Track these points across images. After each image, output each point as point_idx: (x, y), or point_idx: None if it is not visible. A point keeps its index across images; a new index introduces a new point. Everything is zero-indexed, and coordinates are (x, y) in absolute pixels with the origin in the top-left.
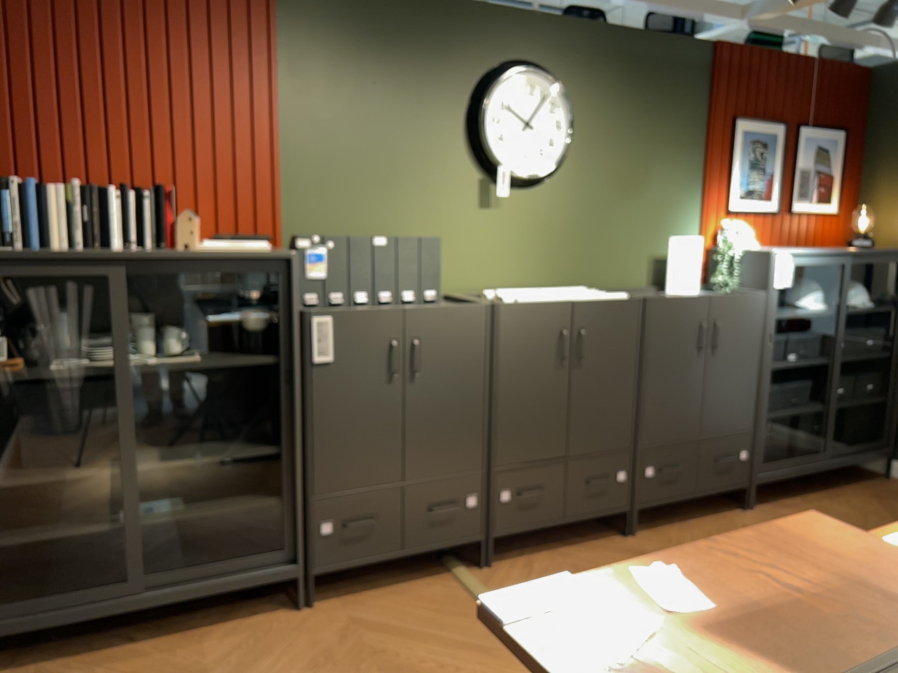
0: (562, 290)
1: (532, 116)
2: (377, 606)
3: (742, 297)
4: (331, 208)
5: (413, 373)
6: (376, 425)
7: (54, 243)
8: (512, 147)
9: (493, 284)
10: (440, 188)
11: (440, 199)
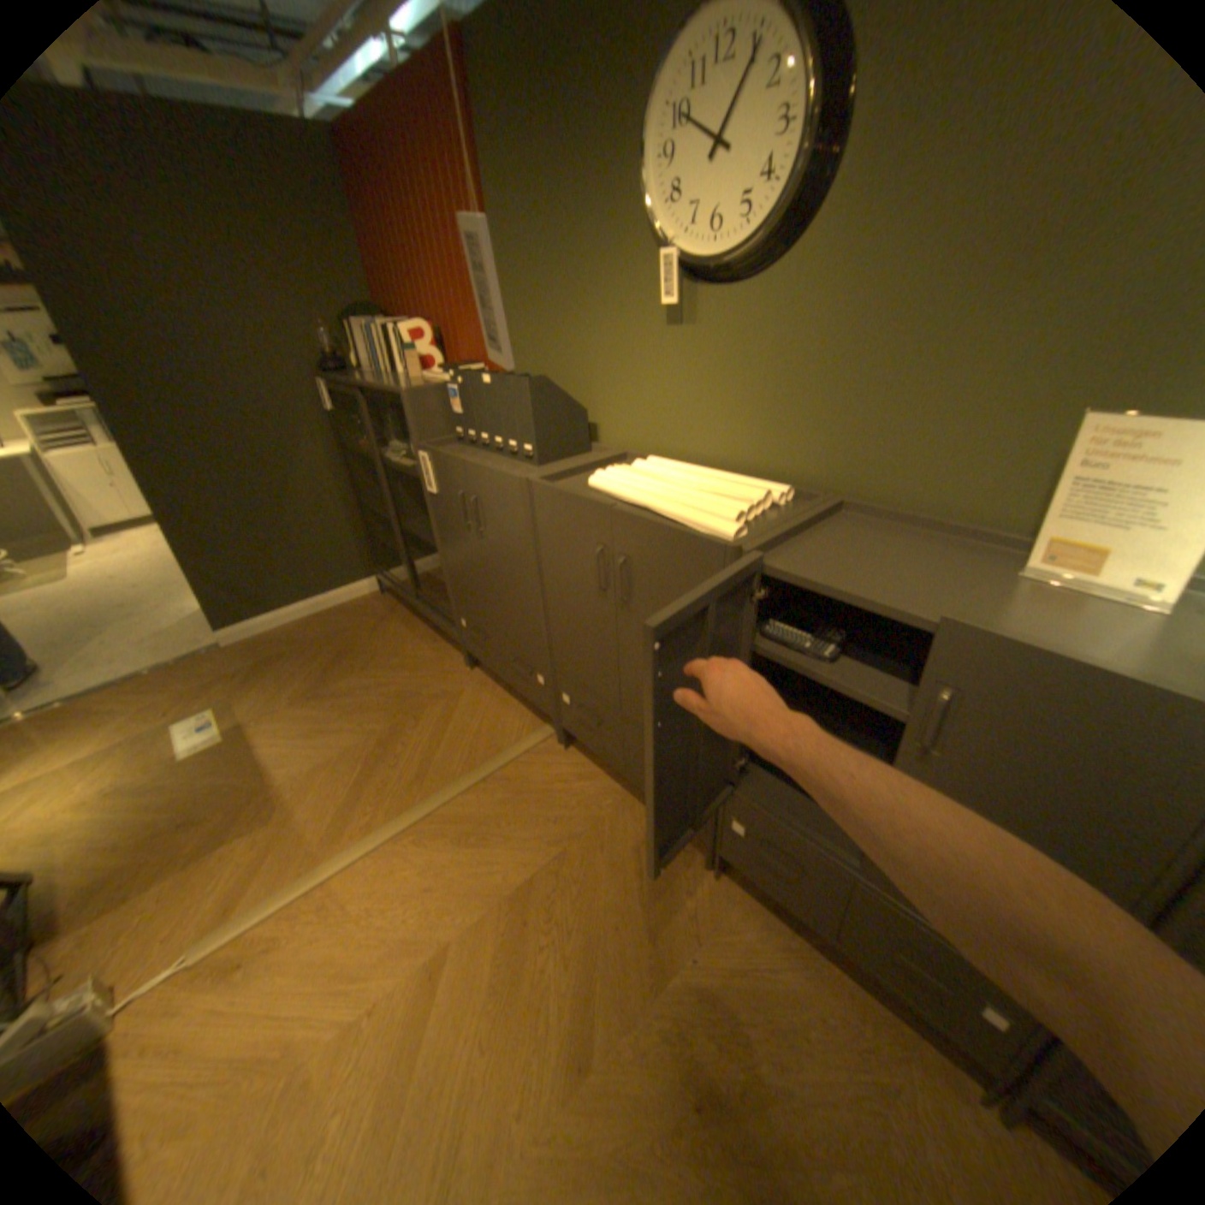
0: (718, 484)
1: (729, 115)
2: (481, 699)
3: (1093, 677)
4: (531, 331)
5: (481, 529)
6: (471, 564)
7: (381, 367)
8: (693, 203)
9: (685, 449)
10: (618, 297)
11: (619, 315)
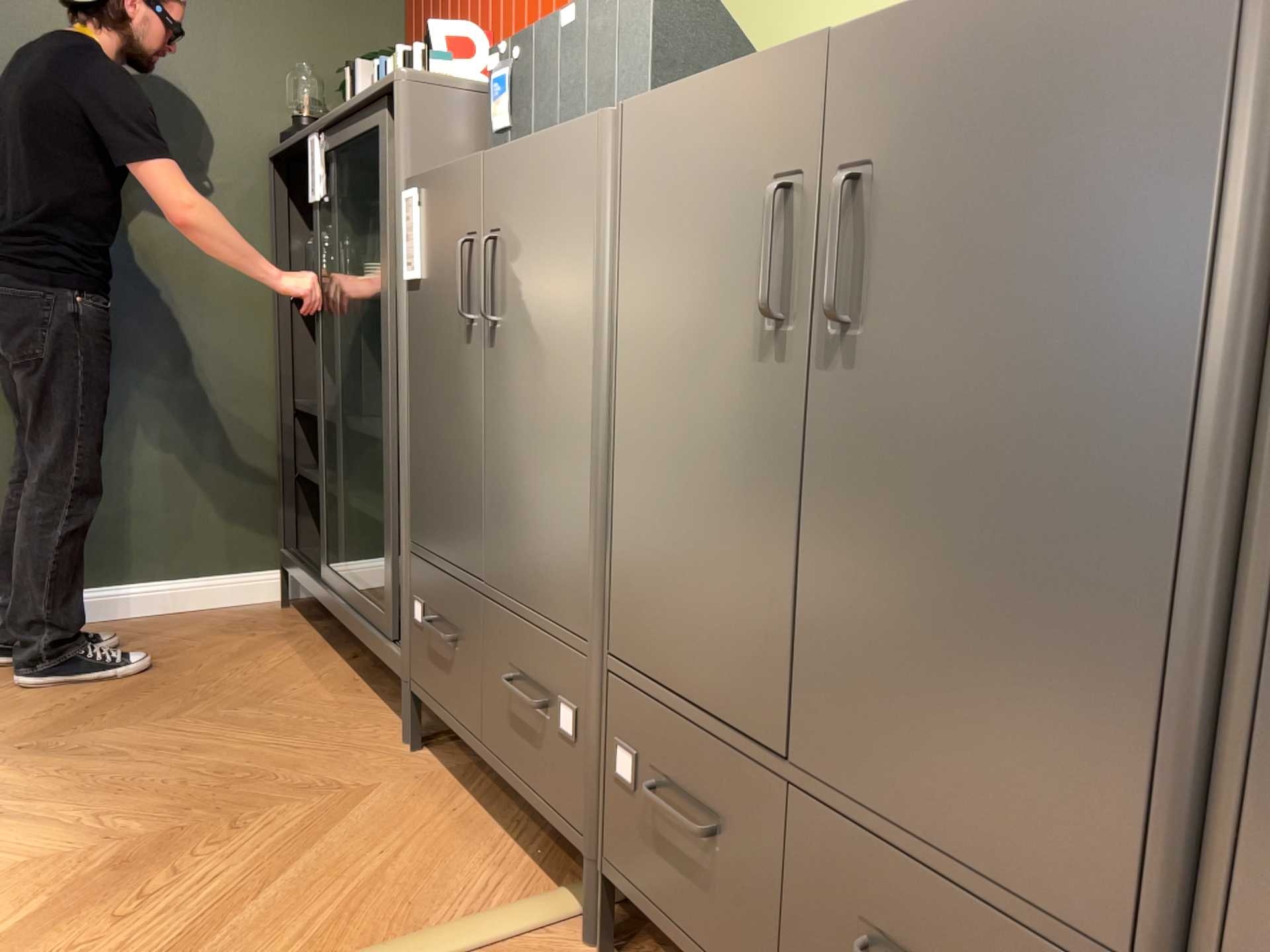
0: None
1: None
2: (411, 811)
3: None
4: None
5: (491, 319)
6: (456, 431)
7: None
8: None
9: None
10: None
11: None
